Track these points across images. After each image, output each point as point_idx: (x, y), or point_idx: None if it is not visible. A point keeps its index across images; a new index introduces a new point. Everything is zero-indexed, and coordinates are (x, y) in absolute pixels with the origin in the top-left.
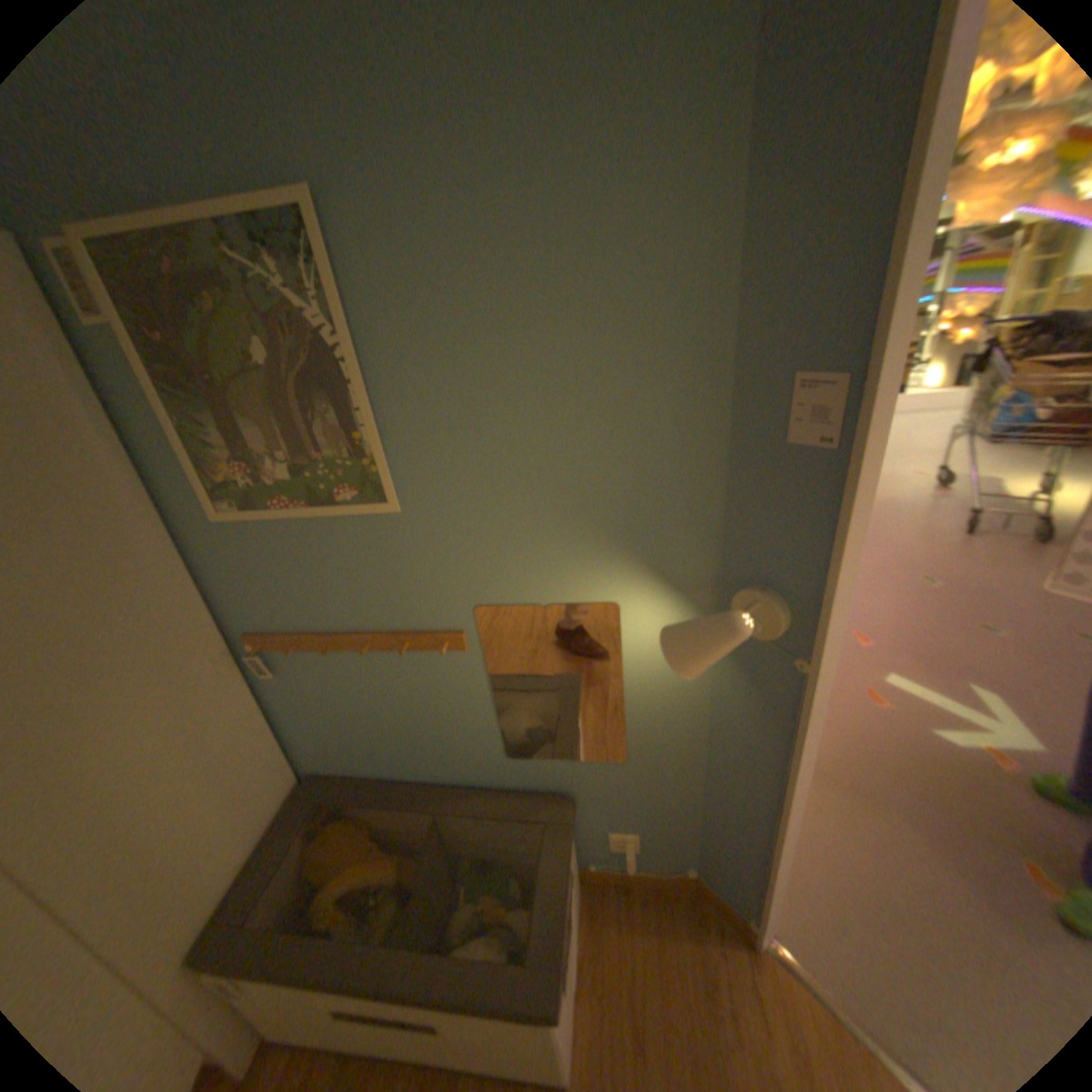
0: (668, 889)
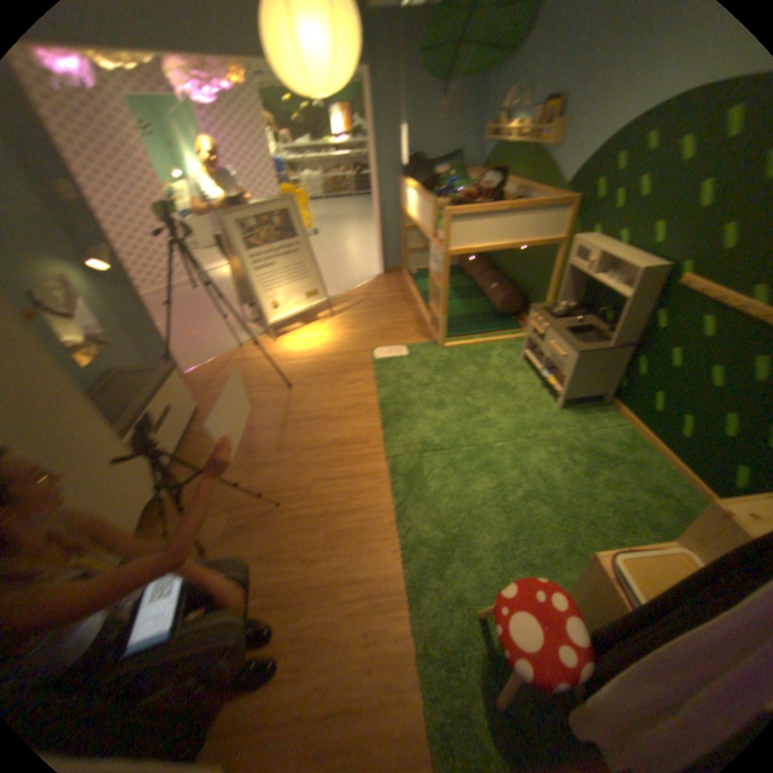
0: None
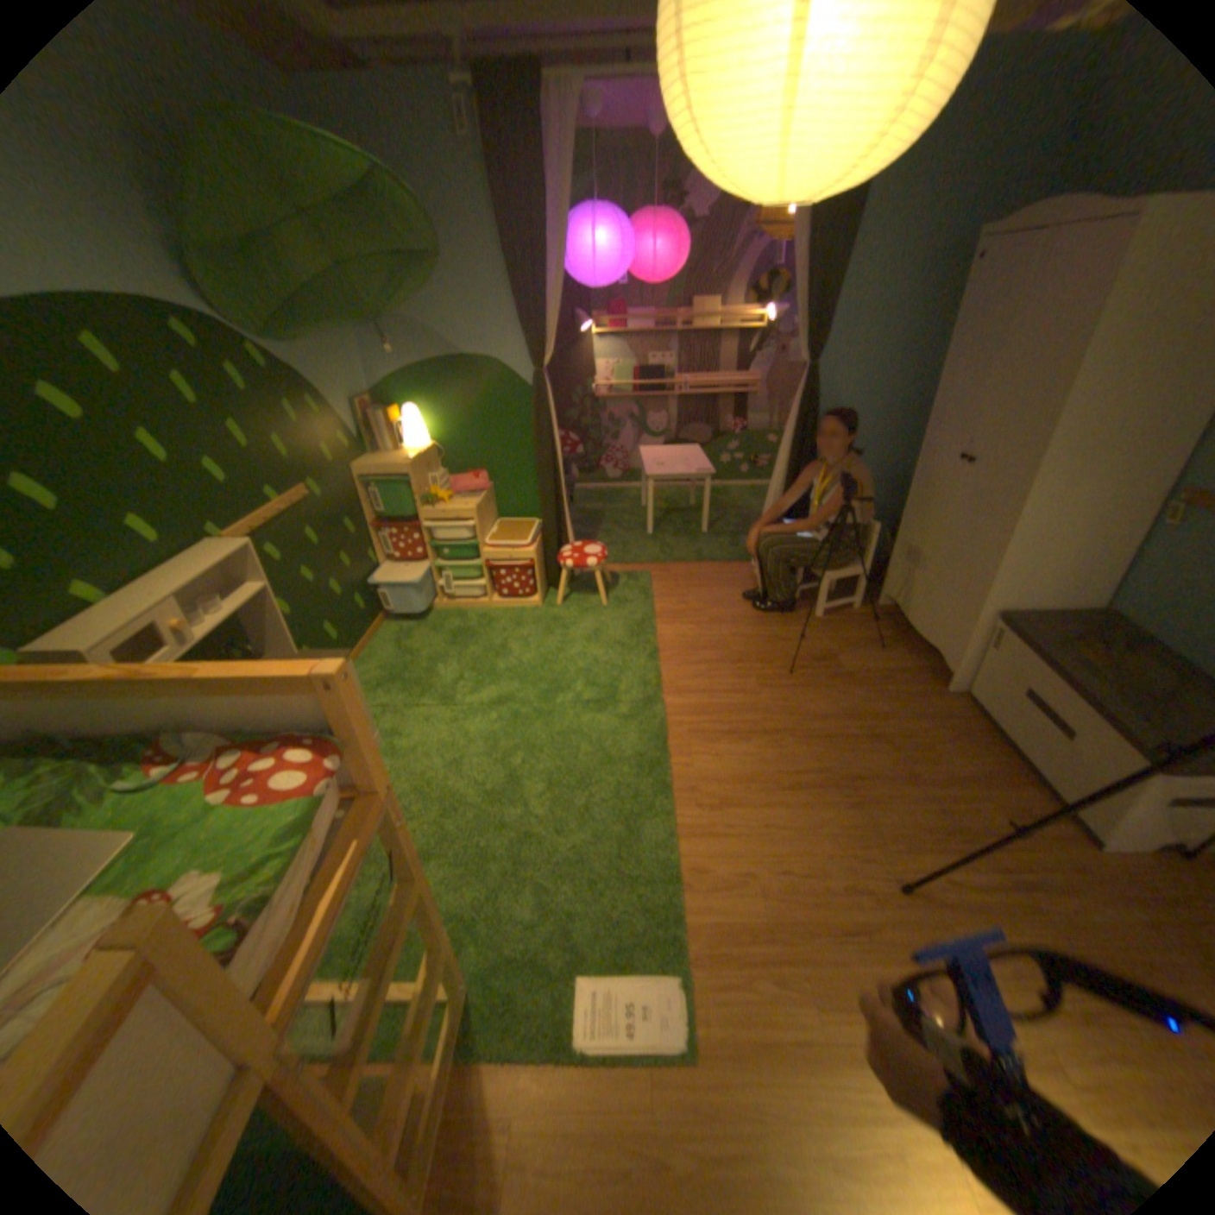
0: None
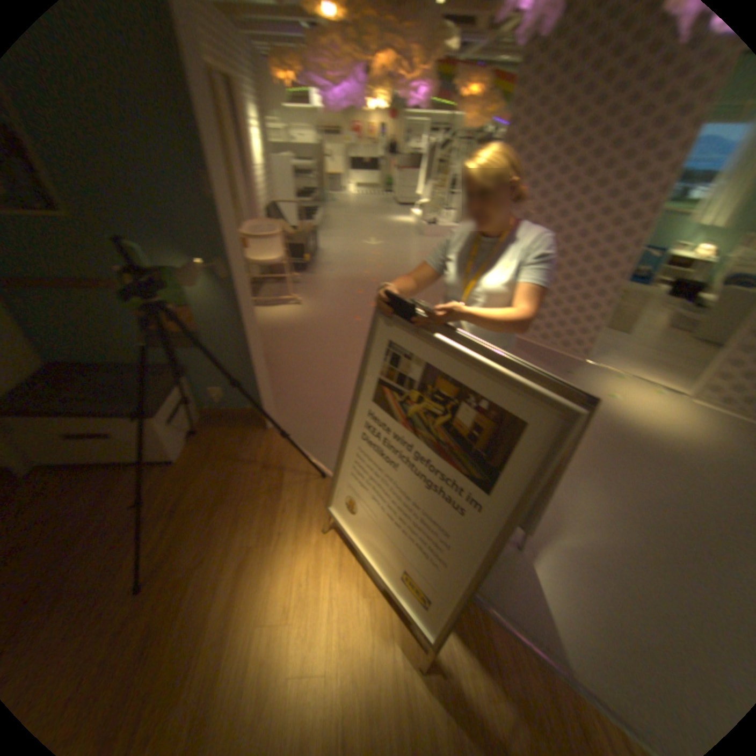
0: (235, 415)
